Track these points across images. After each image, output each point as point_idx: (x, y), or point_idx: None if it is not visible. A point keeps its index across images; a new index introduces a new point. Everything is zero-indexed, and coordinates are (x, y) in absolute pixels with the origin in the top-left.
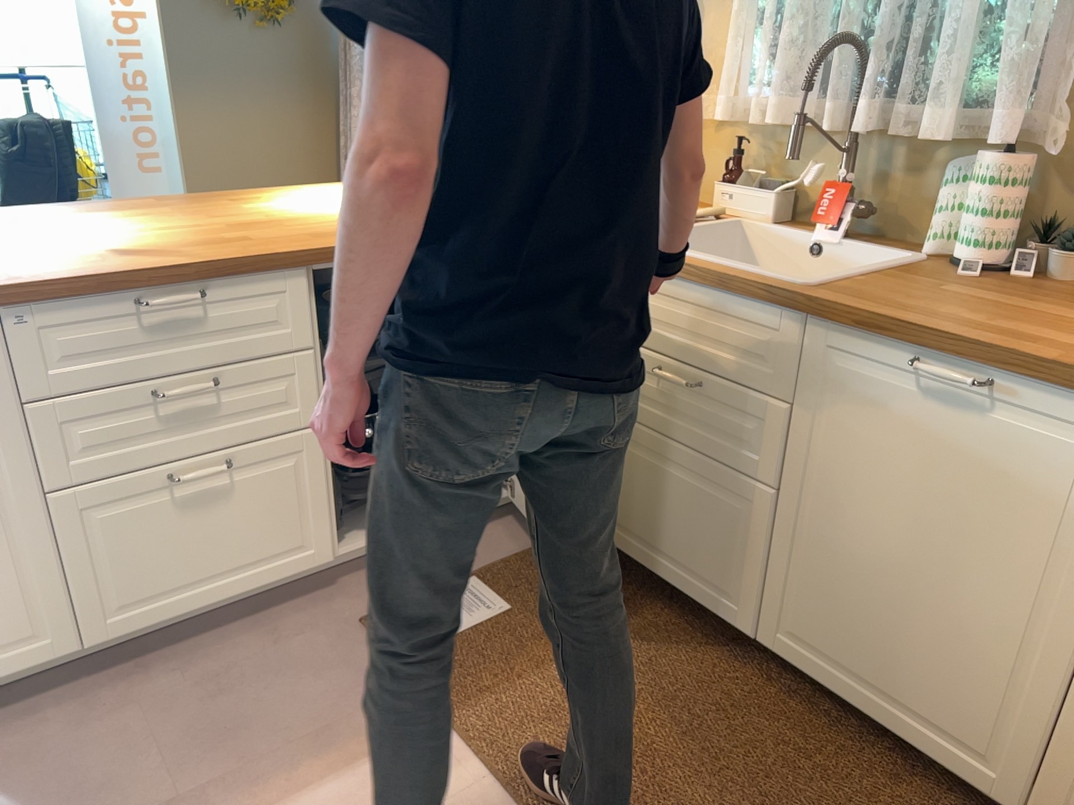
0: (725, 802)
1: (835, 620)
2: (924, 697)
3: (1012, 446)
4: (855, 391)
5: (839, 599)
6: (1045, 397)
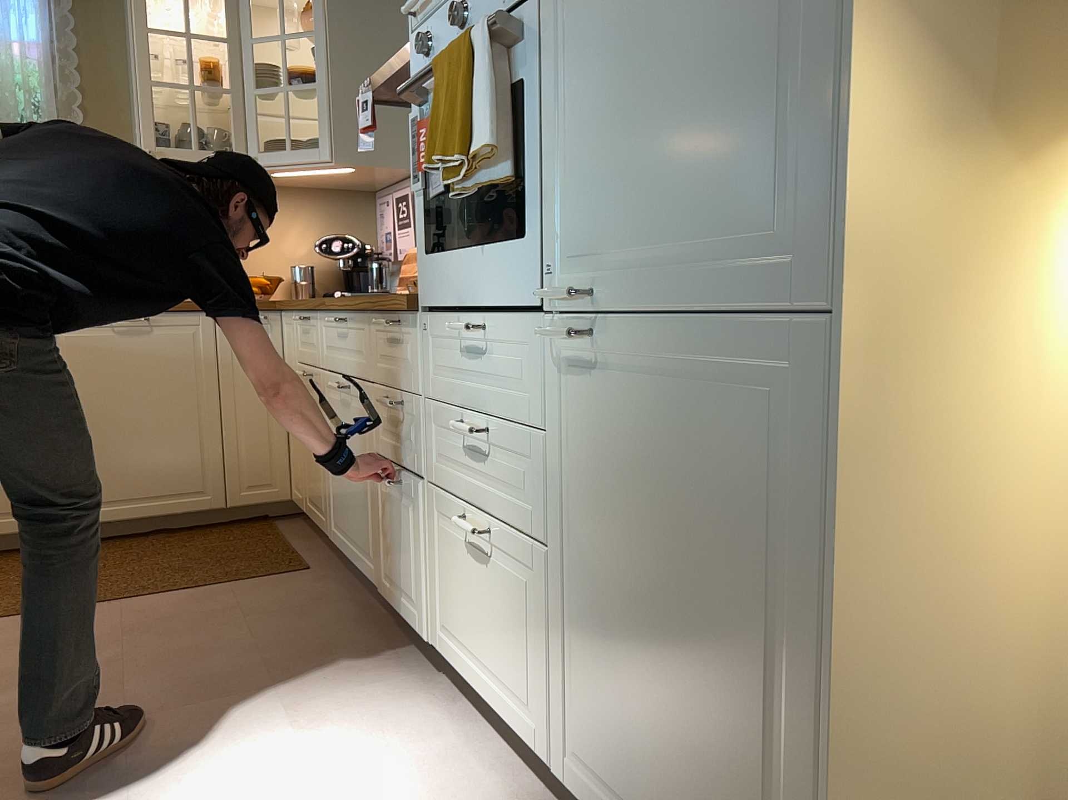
0: (121, 569)
1: (107, 476)
2: (167, 483)
3: (166, 342)
4: (80, 345)
5: (106, 464)
6: (171, 317)
